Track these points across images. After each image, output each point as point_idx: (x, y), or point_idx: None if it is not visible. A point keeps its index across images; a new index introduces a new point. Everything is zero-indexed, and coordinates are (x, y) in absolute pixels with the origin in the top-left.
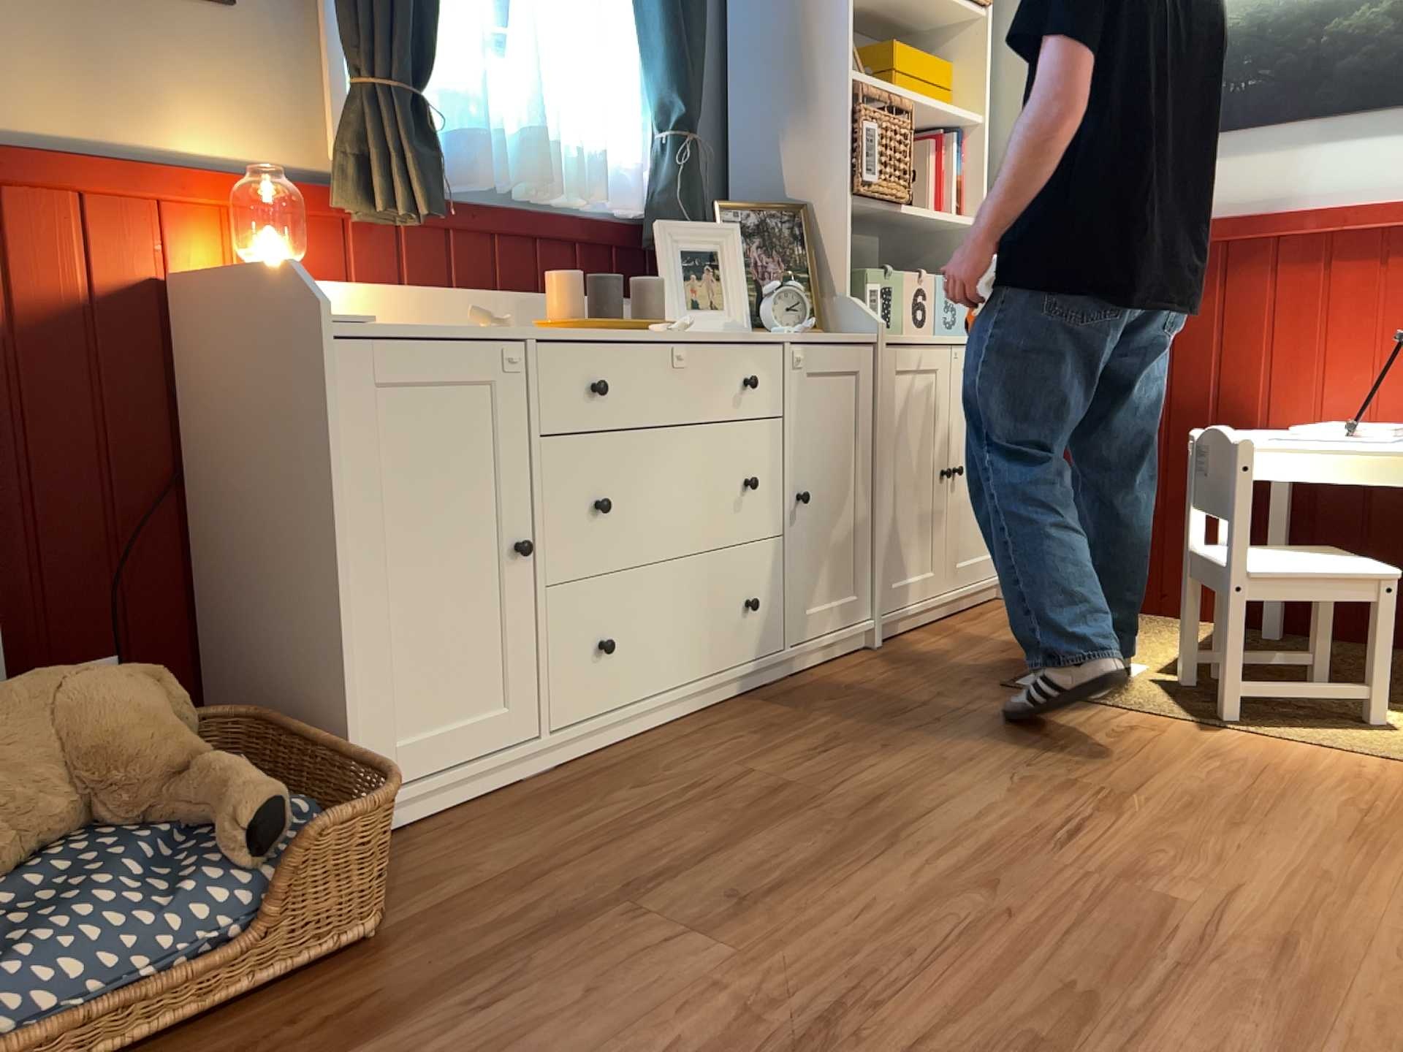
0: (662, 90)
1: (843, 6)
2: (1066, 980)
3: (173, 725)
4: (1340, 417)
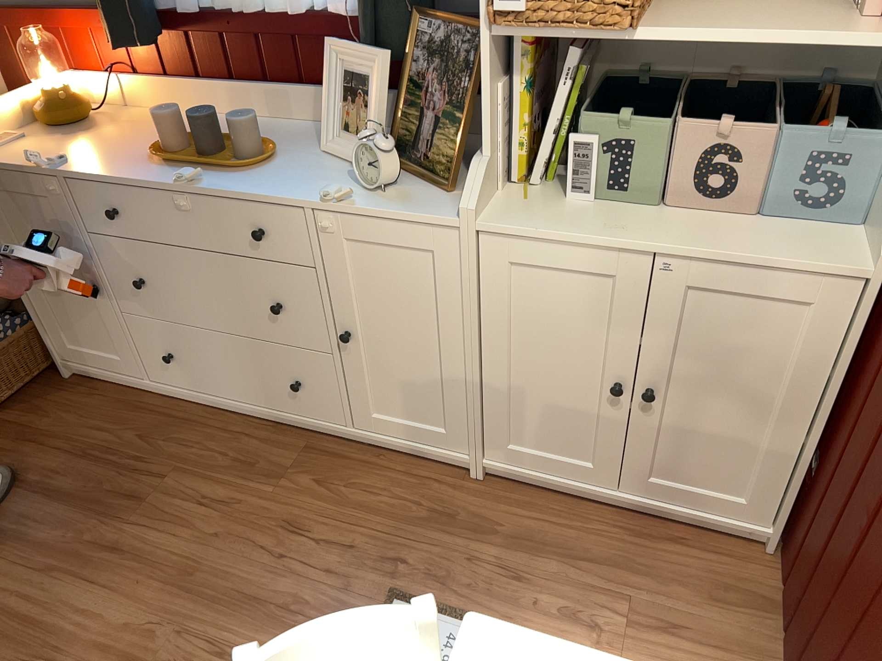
0: None
1: None
2: None
3: None
4: None
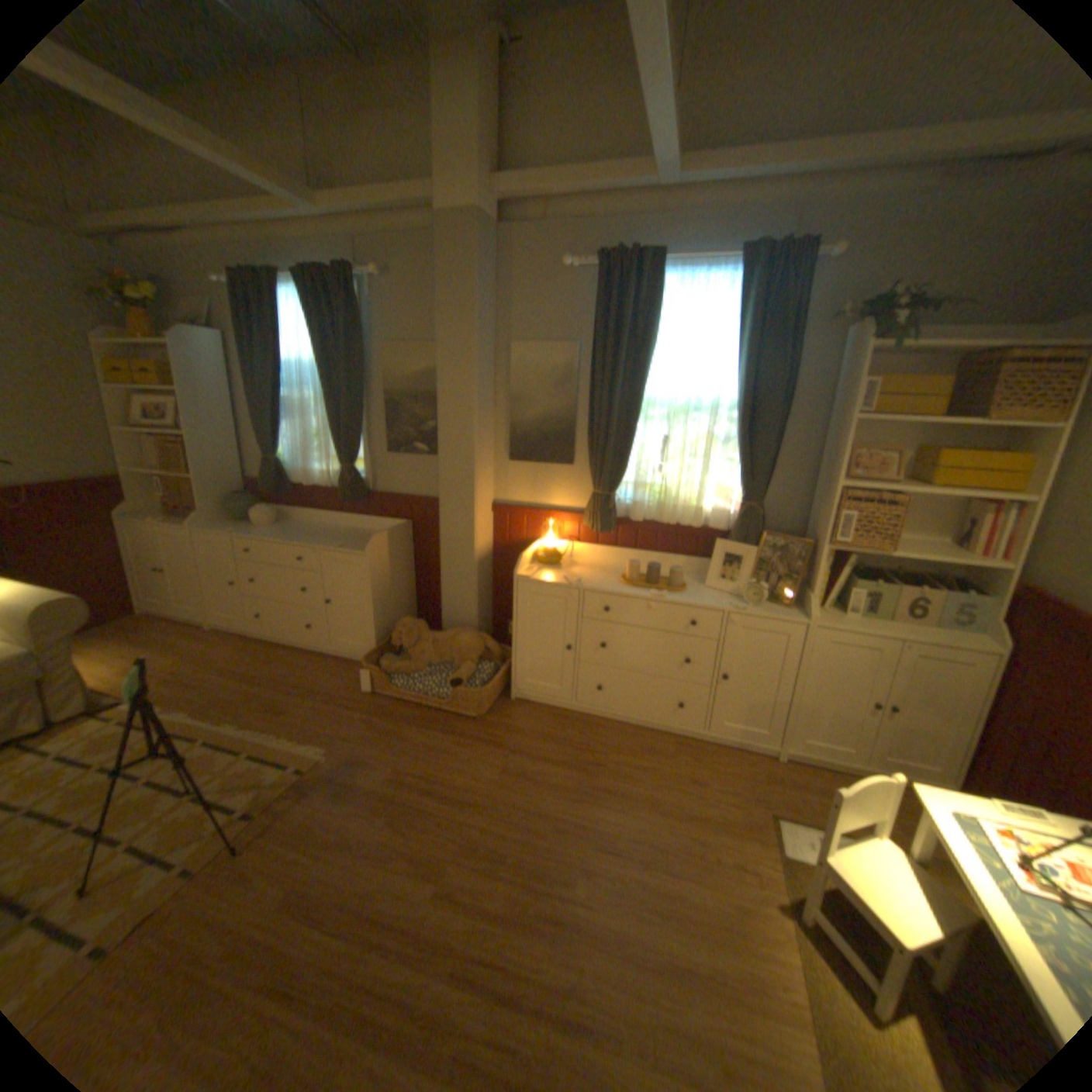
0: (740, 483)
1: (844, 449)
2: (510, 858)
3: (477, 652)
4: None
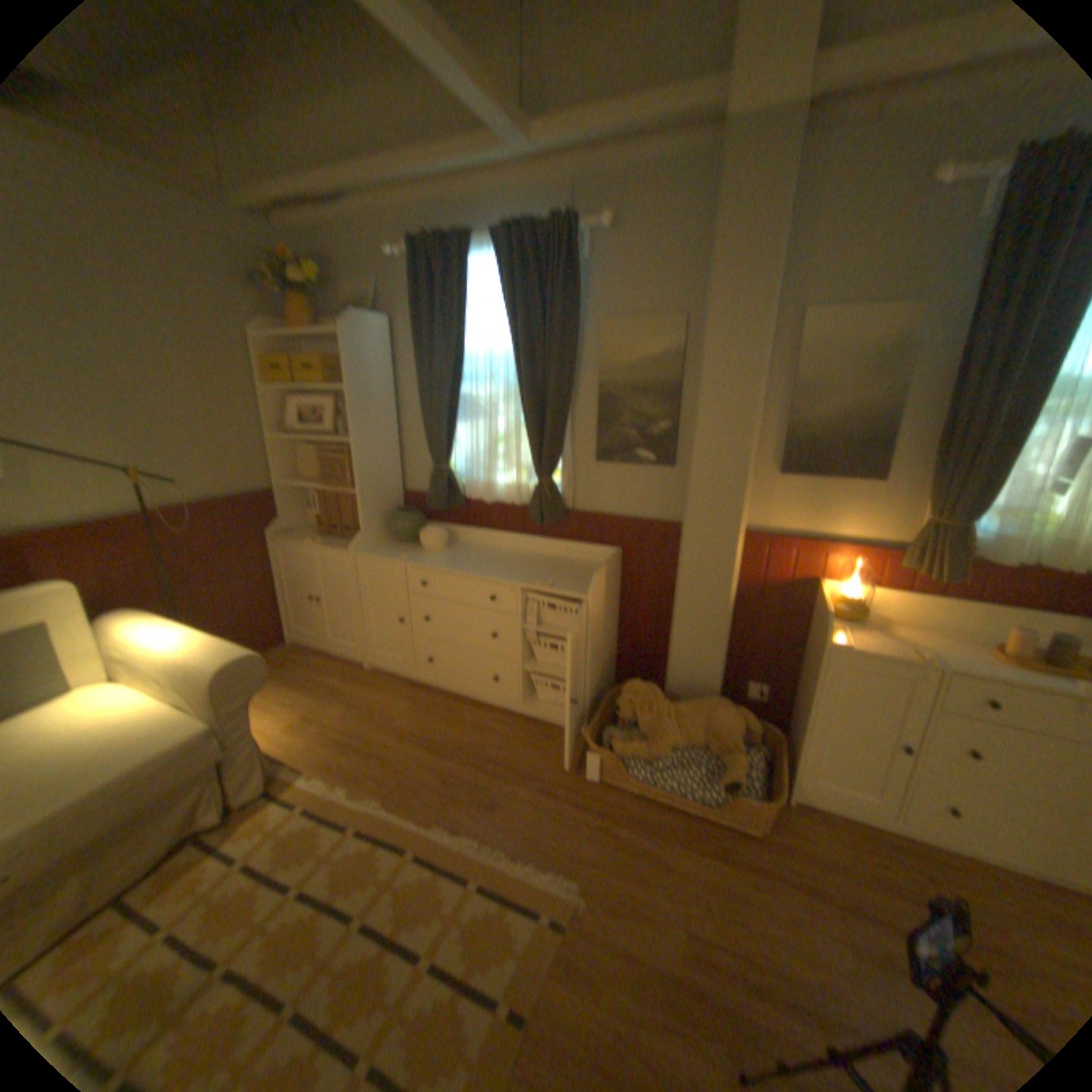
0: None
1: None
2: None
3: (742, 736)
4: None
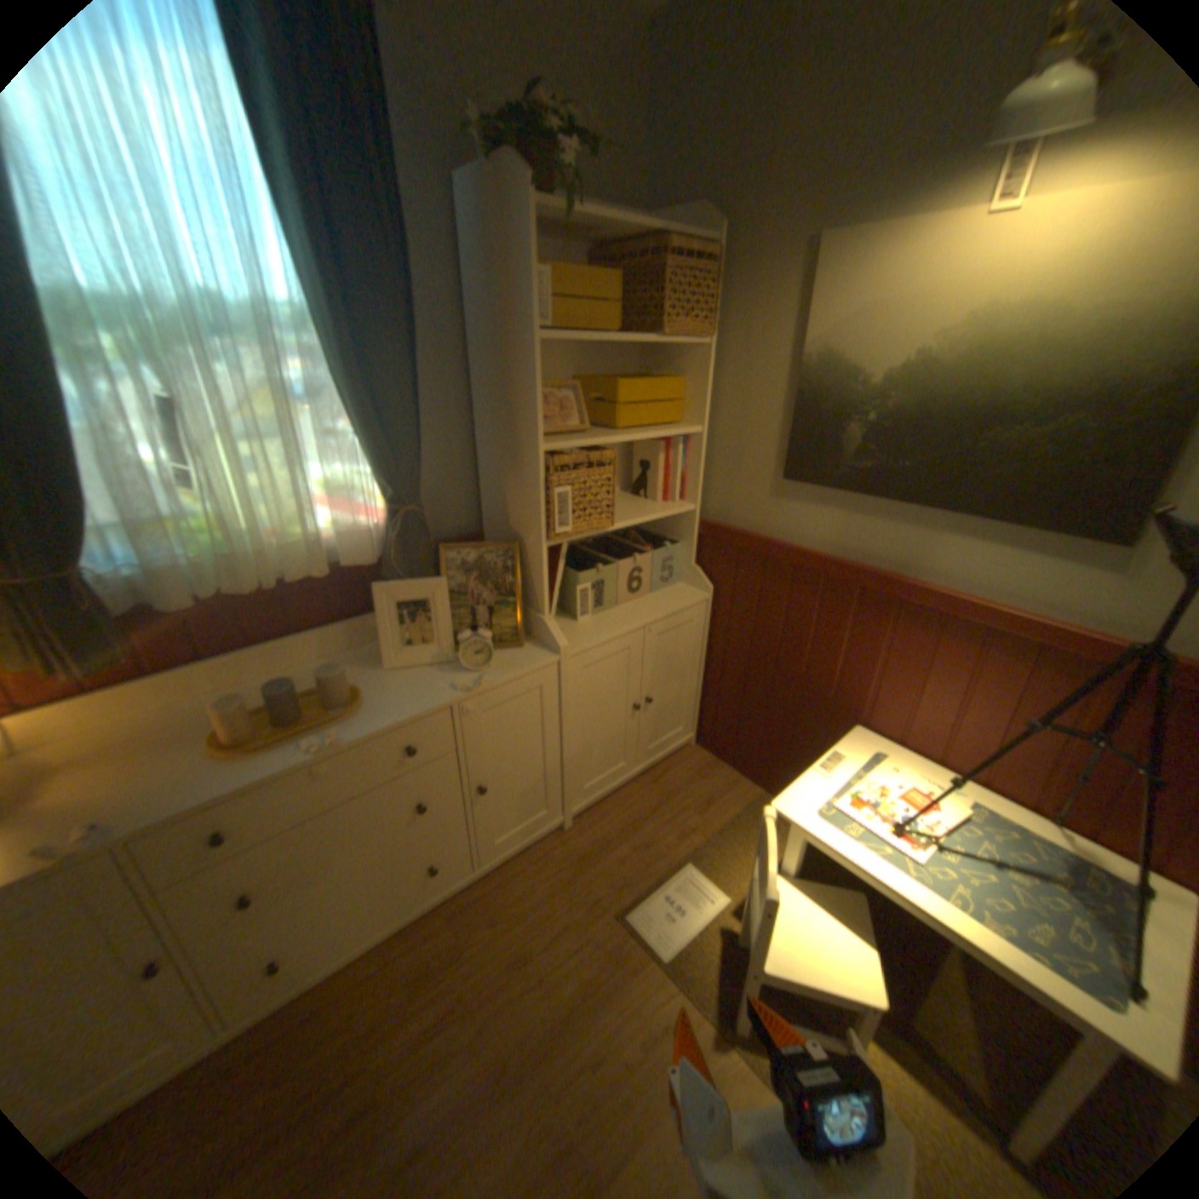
0: (376, 473)
1: (534, 392)
2: None
3: None
4: (923, 745)
